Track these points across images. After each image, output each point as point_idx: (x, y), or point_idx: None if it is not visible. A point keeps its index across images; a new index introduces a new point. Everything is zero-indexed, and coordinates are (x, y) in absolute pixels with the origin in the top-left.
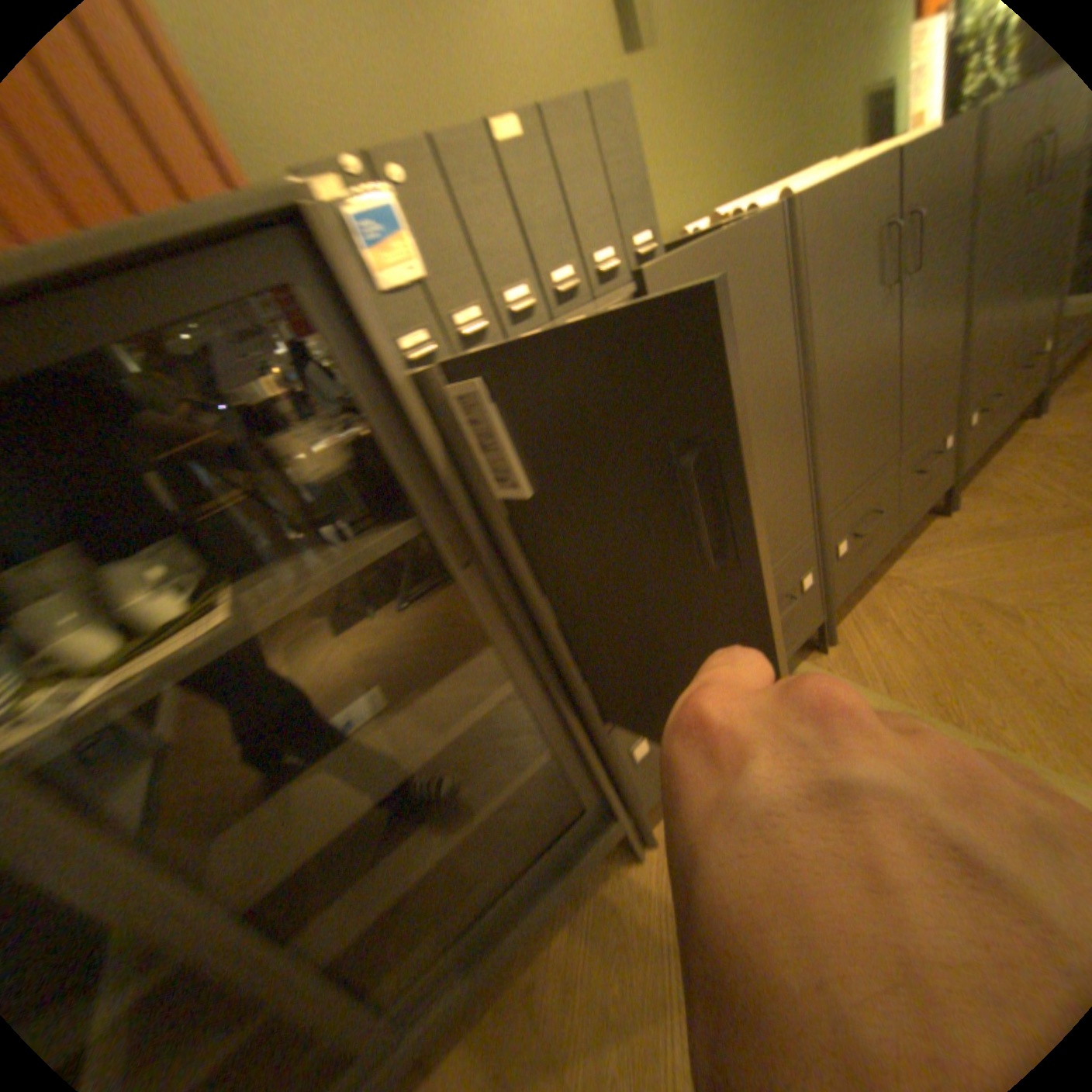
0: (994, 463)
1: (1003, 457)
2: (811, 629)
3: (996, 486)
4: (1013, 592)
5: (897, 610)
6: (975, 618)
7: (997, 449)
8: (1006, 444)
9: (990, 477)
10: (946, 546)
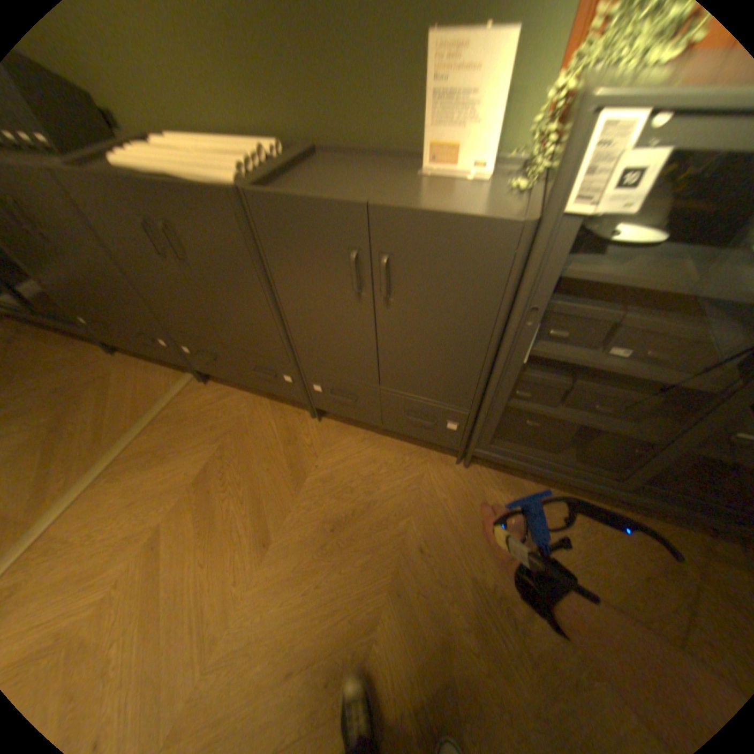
0: (381, 438)
1: (389, 442)
2: (176, 362)
3: (347, 438)
4: (234, 441)
5: (227, 402)
6: (216, 428)
7: (402, 440)
8: (410, 444)
9: (360, 436)
10: (281, 417)
